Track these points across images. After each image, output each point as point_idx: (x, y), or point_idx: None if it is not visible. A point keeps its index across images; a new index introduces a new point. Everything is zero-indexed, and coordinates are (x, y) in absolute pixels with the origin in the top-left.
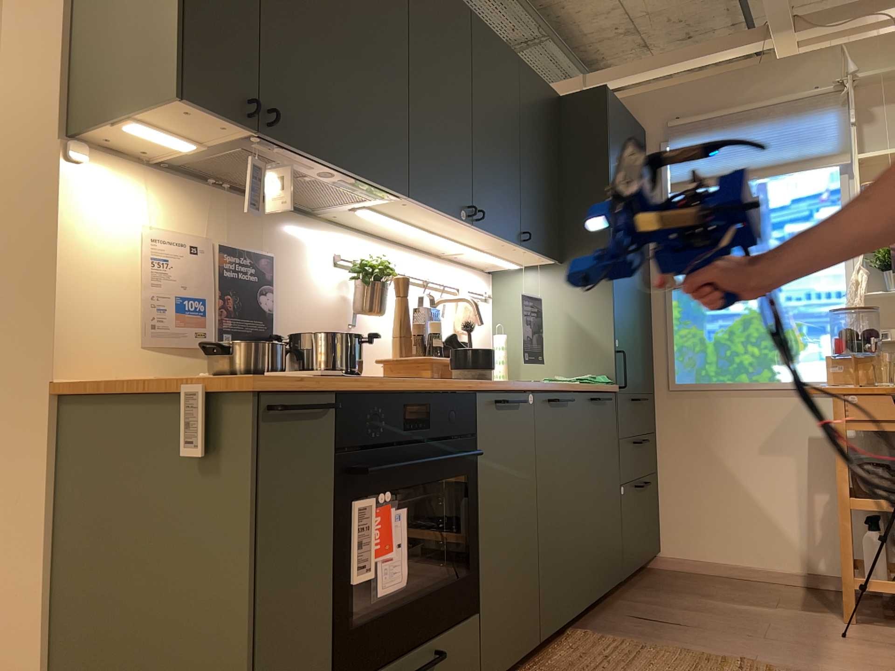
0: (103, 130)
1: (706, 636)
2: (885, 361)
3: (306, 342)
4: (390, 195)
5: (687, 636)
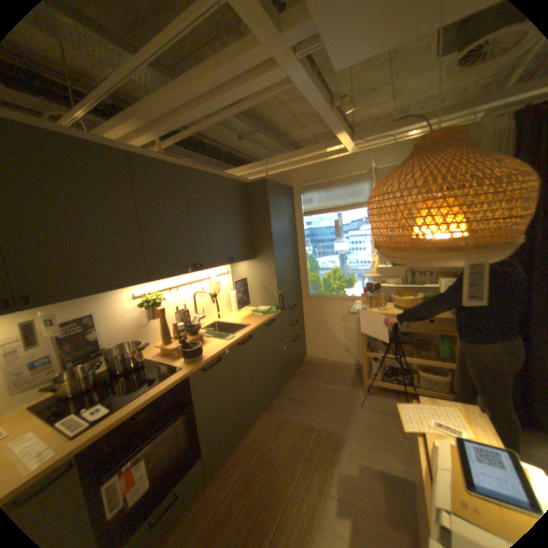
0: None
1: (311, 411)
2: (383, 297)
3: (109, 359)
4: (140, 283)
5: (303, 413)
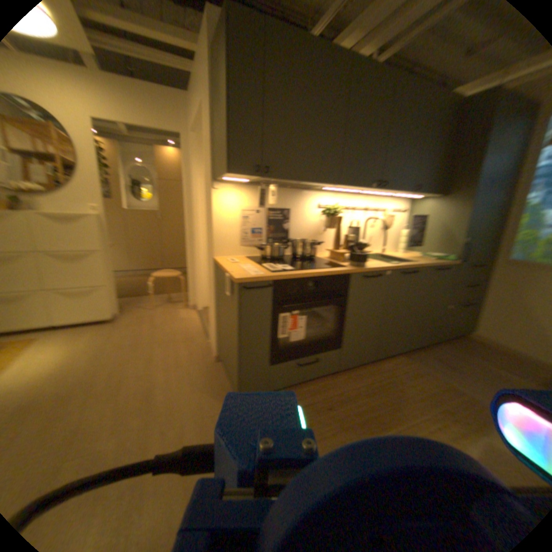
0: (220, 177)
1: (466, 379)
2: None
3: (296, 243)
4: (333, 183)
5: (455, 376)
